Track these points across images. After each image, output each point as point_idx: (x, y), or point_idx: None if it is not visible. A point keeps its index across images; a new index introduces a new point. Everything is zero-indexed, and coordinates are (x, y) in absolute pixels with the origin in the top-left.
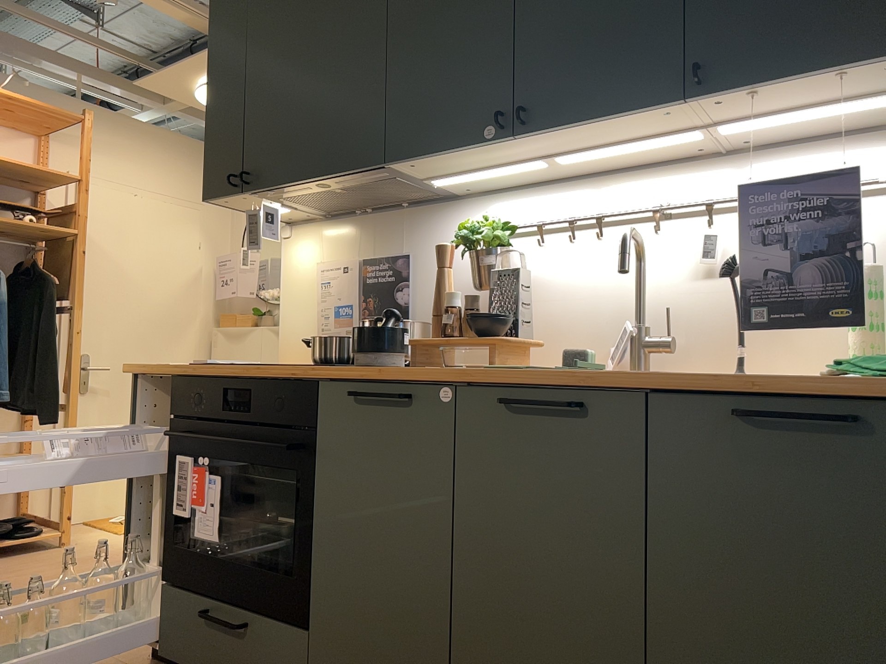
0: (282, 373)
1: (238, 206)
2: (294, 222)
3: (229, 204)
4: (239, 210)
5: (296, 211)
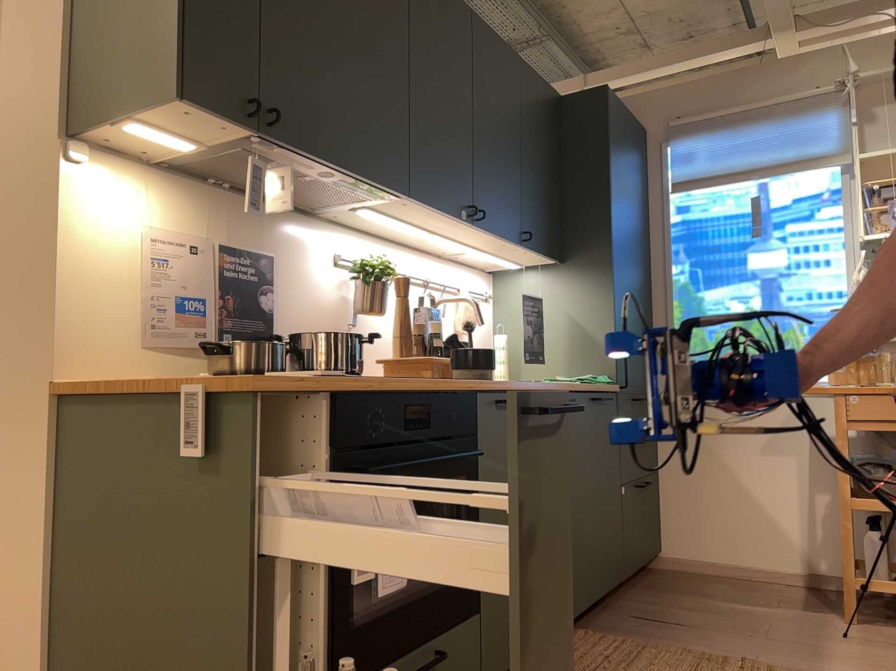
0: (448, 386)
1: (168, 116)
2: (86, 142)
3: (180, 114)
4: (136, 115)
5: (171, 149)
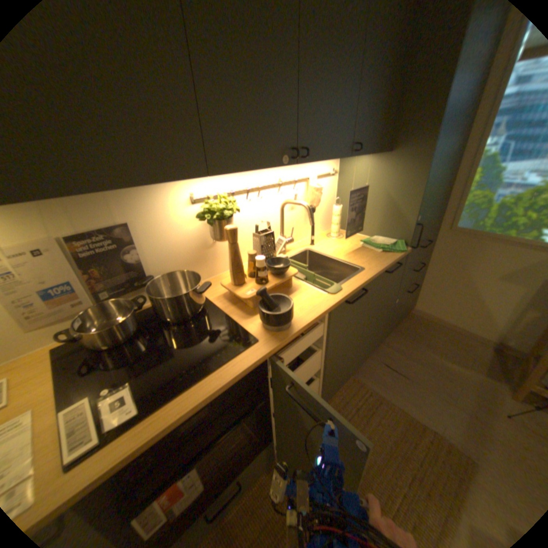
0: (234, 373)
1: None
2: None
3: None
4: None
5: None
